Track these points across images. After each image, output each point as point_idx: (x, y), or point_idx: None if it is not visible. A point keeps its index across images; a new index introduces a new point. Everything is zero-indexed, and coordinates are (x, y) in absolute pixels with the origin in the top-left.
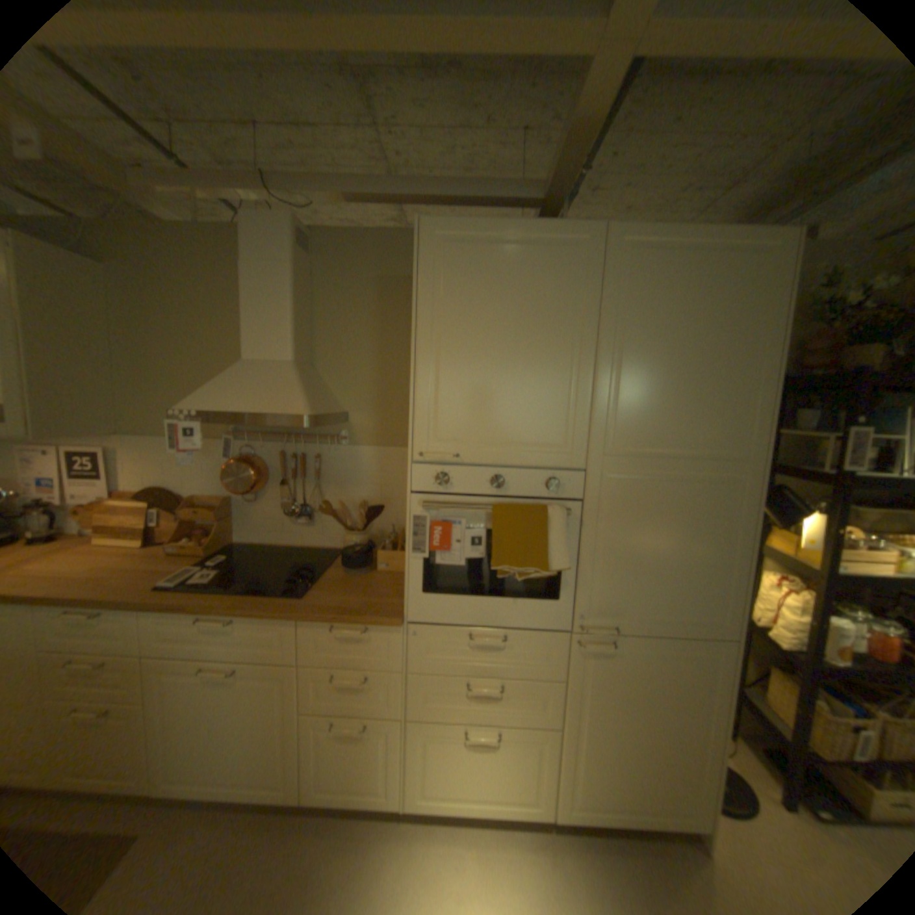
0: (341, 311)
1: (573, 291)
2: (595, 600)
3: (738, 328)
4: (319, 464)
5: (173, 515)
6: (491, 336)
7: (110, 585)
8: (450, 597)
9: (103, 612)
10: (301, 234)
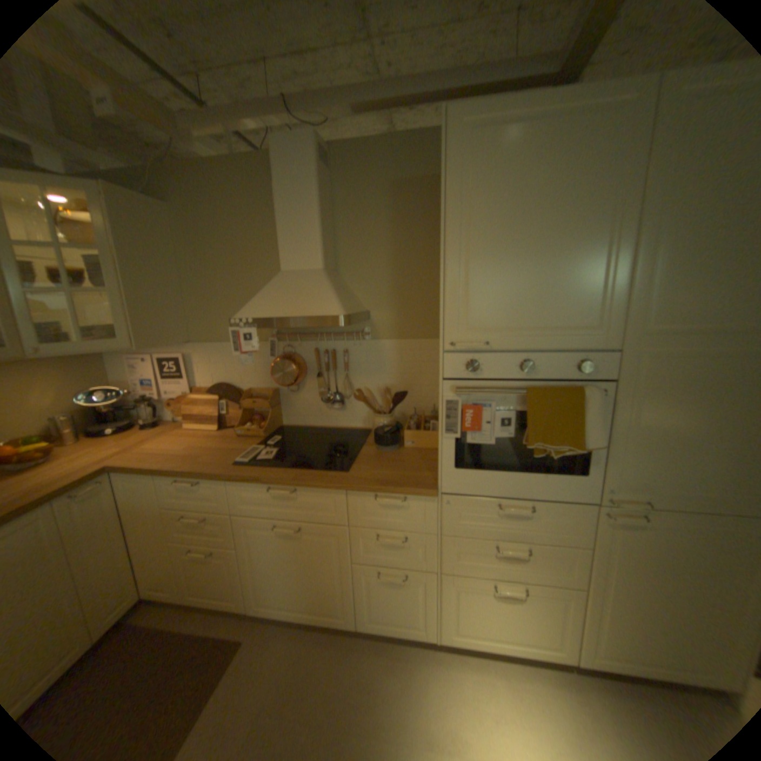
0: (359, 217)
1: (616, 159)
2: (627, 477)
3: None
4: (347, 357)
5: (237, 403)
6: (523, 220)
7: (202, 459)
8: (481, 472)
9: (200, 480)
10: (322, 148)
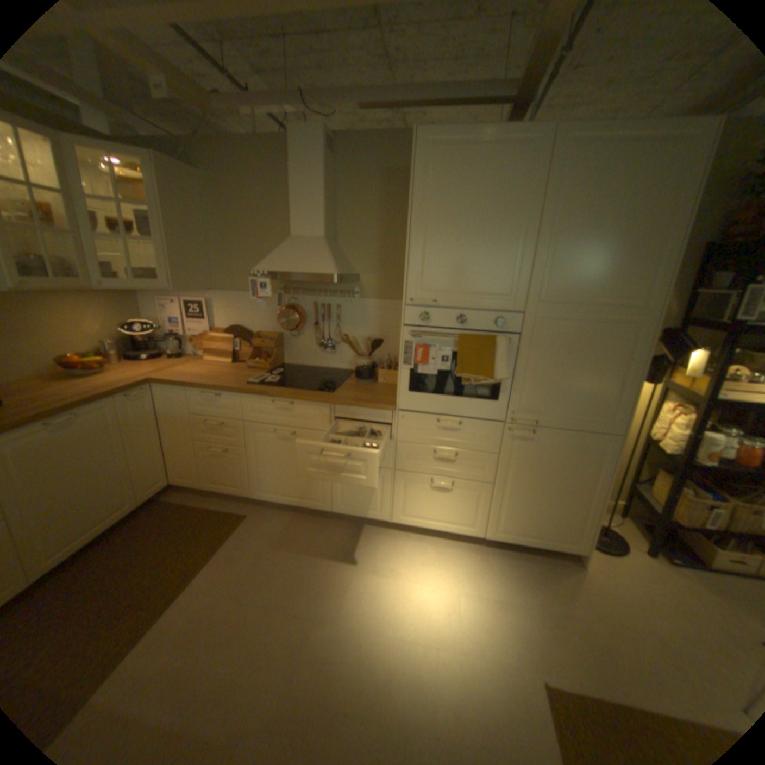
0: (356, 198)
1: (526, 179)
2: (523, 402)
3: (653, 204)
4: (339, 311)
5: (248, 343)
6: (463, 216)
7: (222, 379)
8: (426, 395)
9: (222, 393)
10: (329, 139)
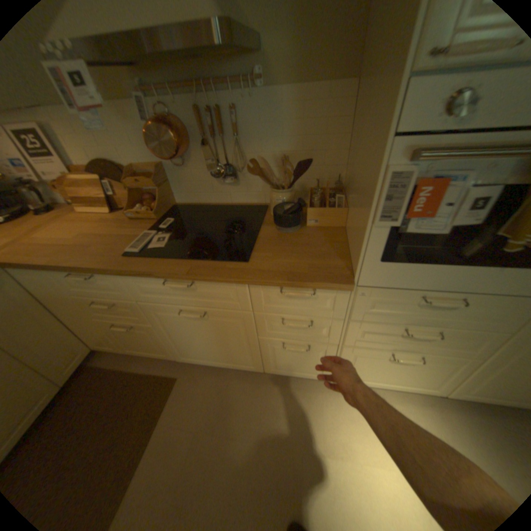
0: None
1: None
2: None
3: None
4: (234, 116)
5: (121, 182)
6: None
7: (91, 249)
8: (413, 264)
9: (93, 273)
10: None
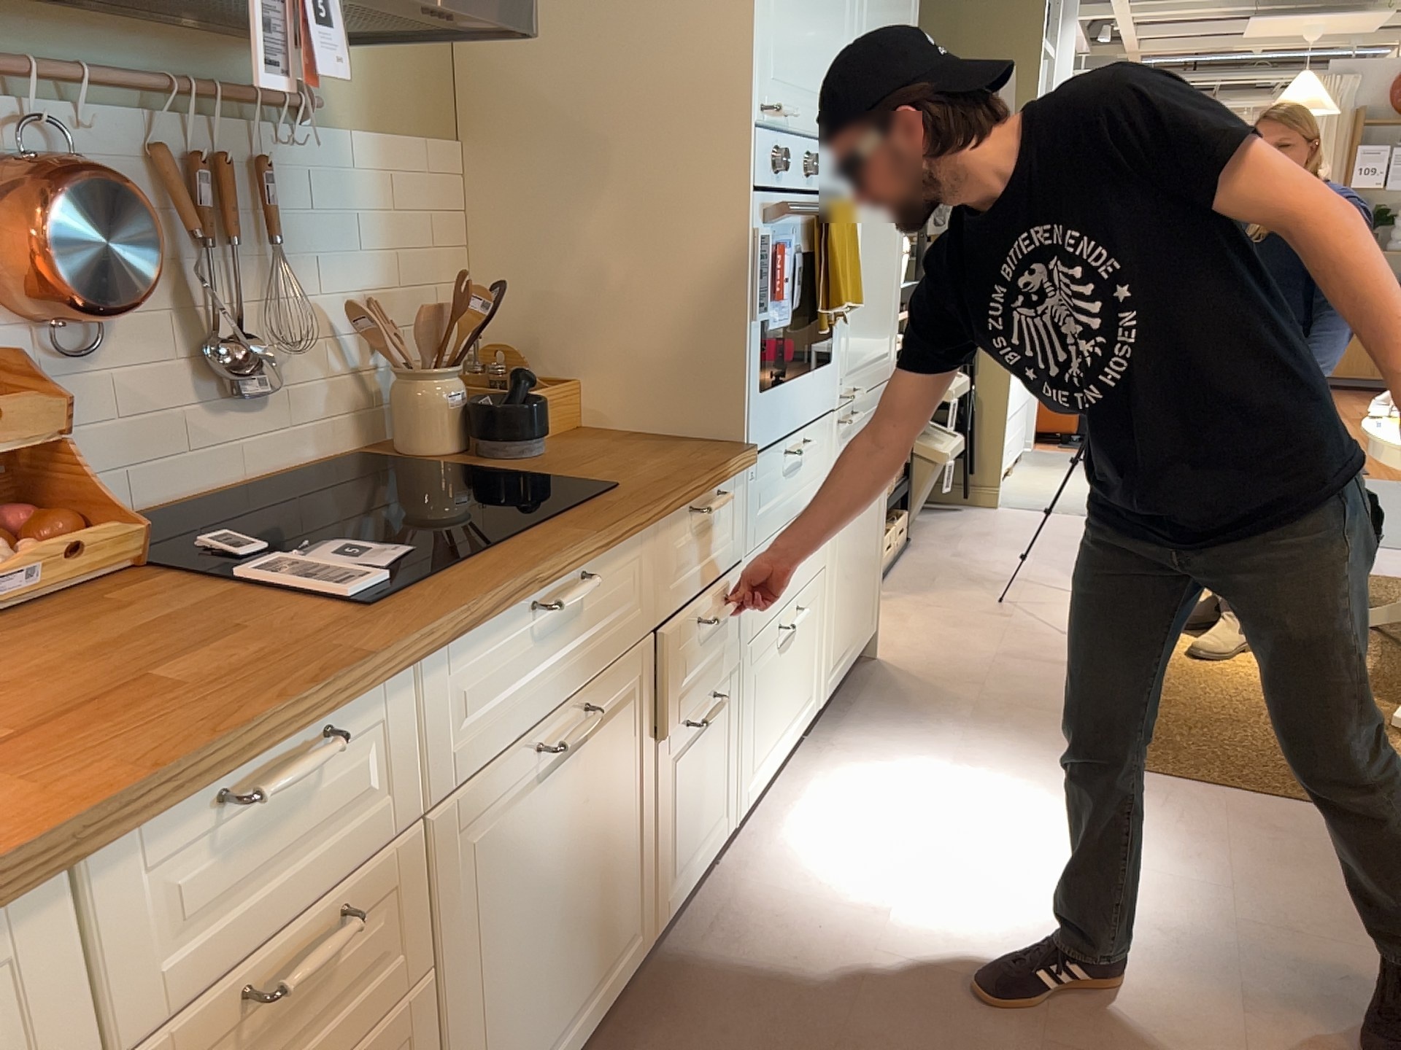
0: None
1: None
2: (848, 352)
3: None
4: (260, 190)
5: None
6: None
7: (180, 675)
8: (777, 389)
9: (346, 707)
10: None
